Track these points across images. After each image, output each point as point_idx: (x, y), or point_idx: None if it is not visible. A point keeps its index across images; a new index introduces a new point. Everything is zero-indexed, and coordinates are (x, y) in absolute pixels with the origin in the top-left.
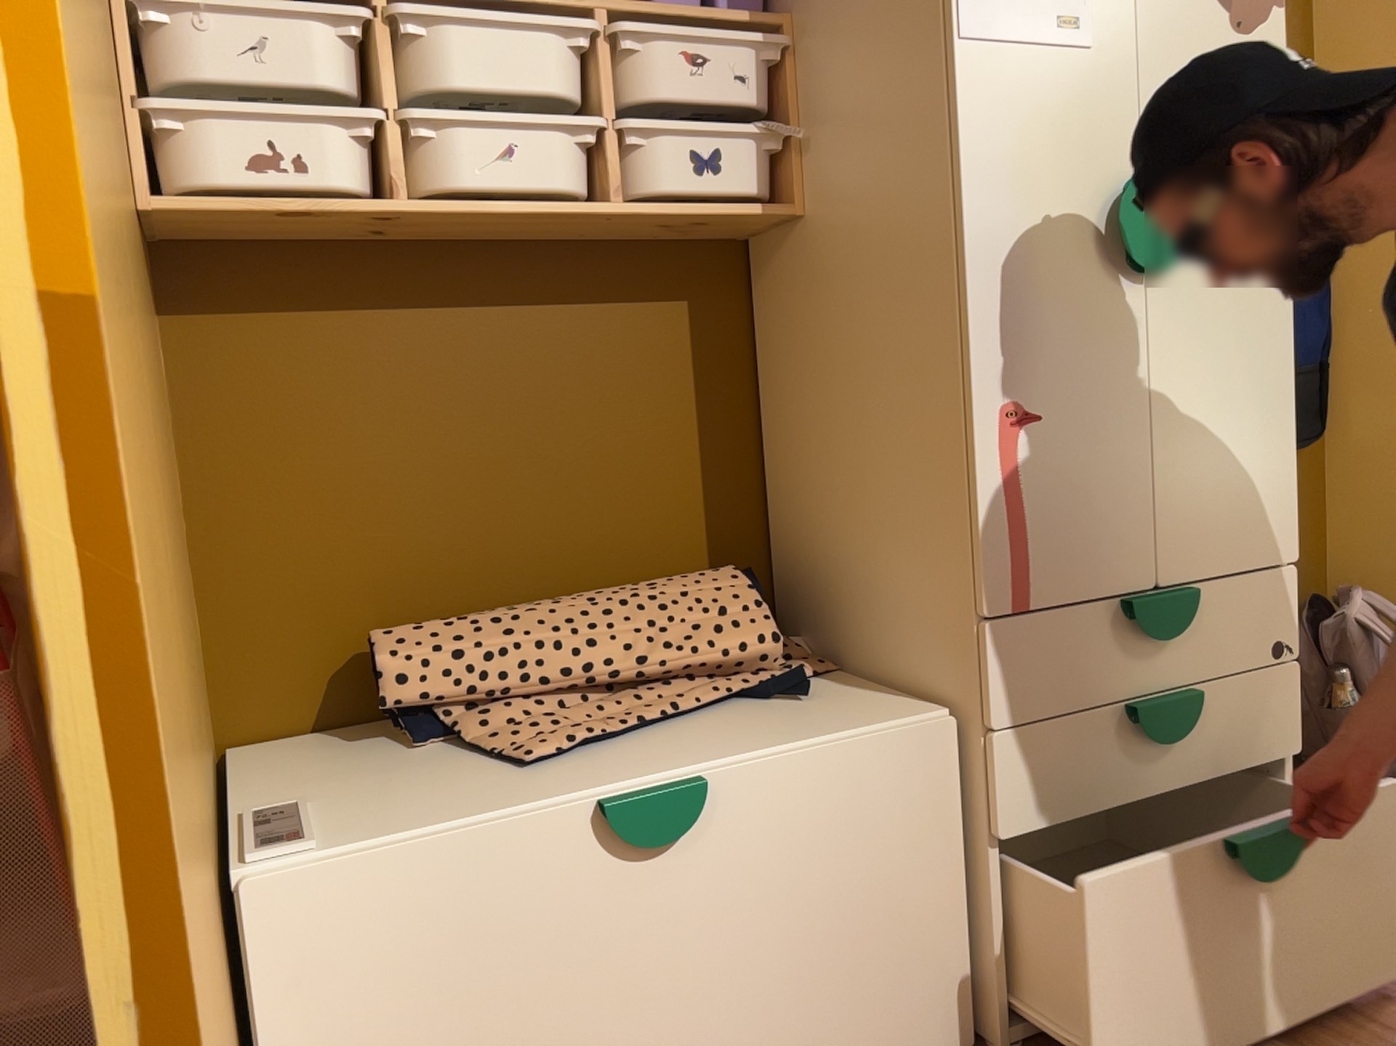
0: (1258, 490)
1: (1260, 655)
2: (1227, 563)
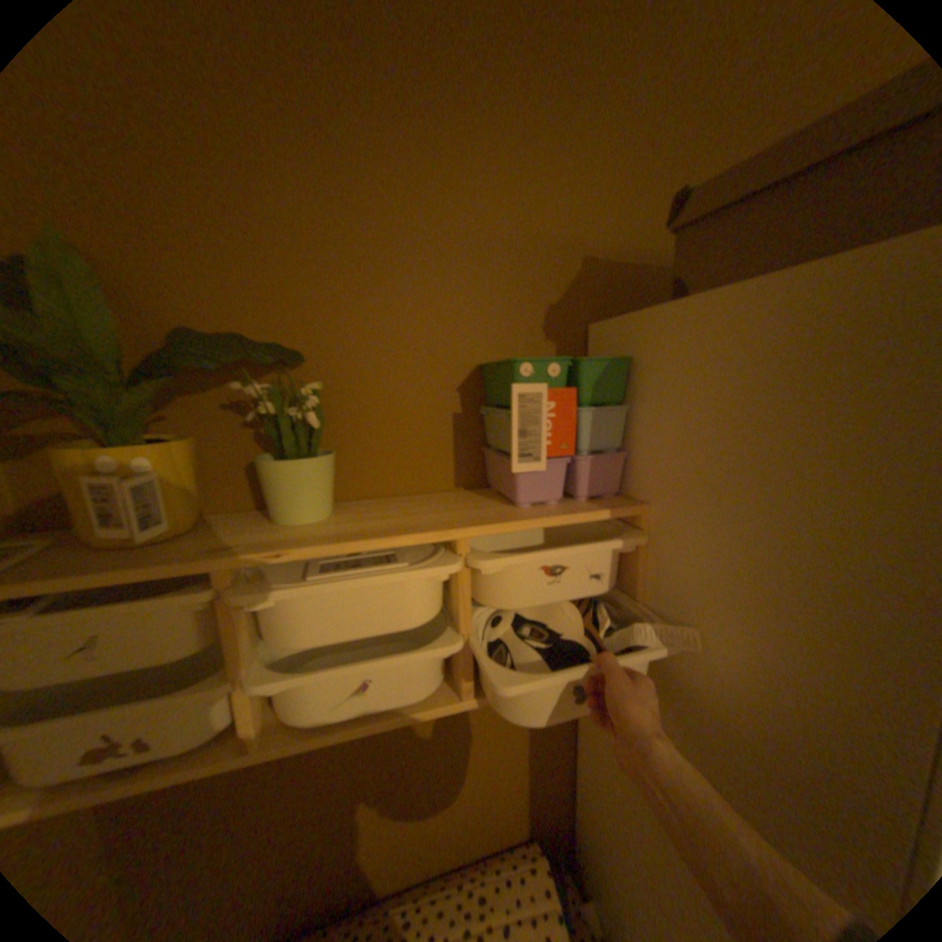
0: None
1: None
2: None
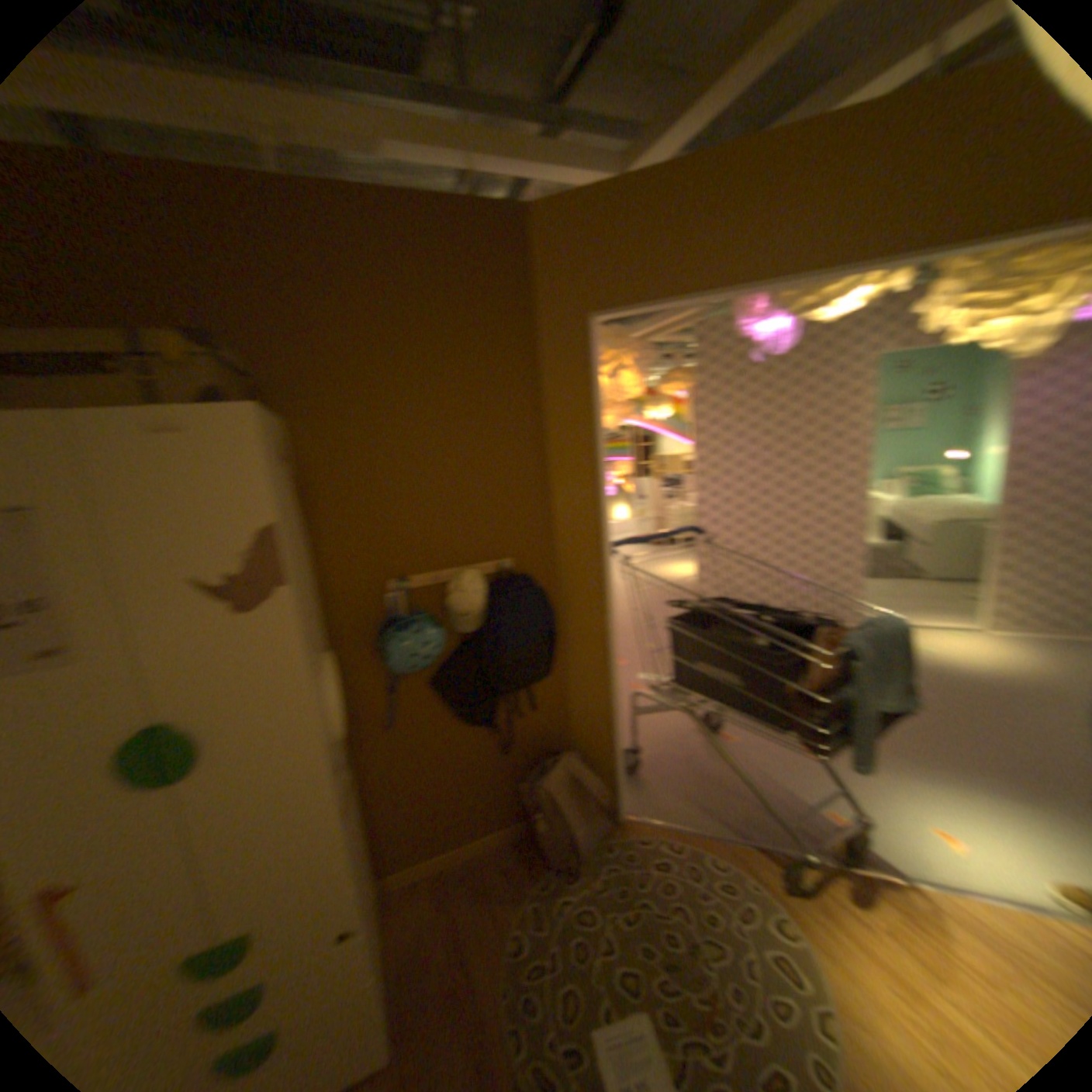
0: (298, 870)
1: (318, 950)
2: (275, 916)
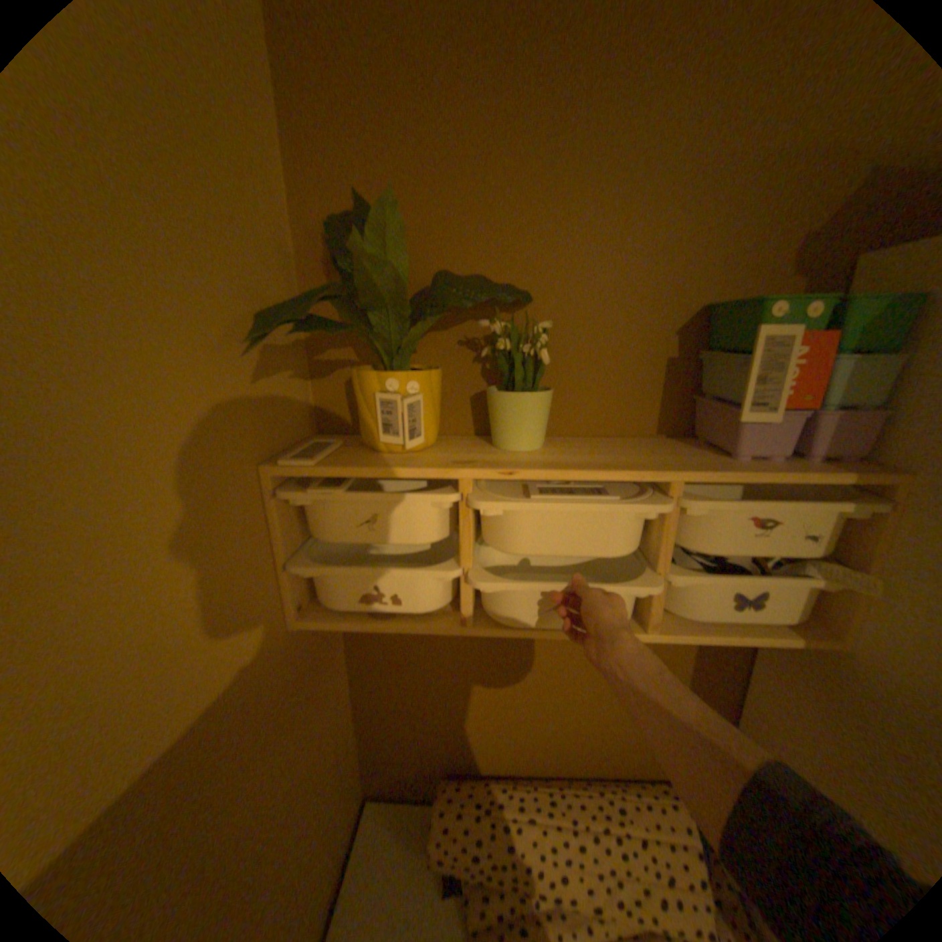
0: None
1: None
2: None
